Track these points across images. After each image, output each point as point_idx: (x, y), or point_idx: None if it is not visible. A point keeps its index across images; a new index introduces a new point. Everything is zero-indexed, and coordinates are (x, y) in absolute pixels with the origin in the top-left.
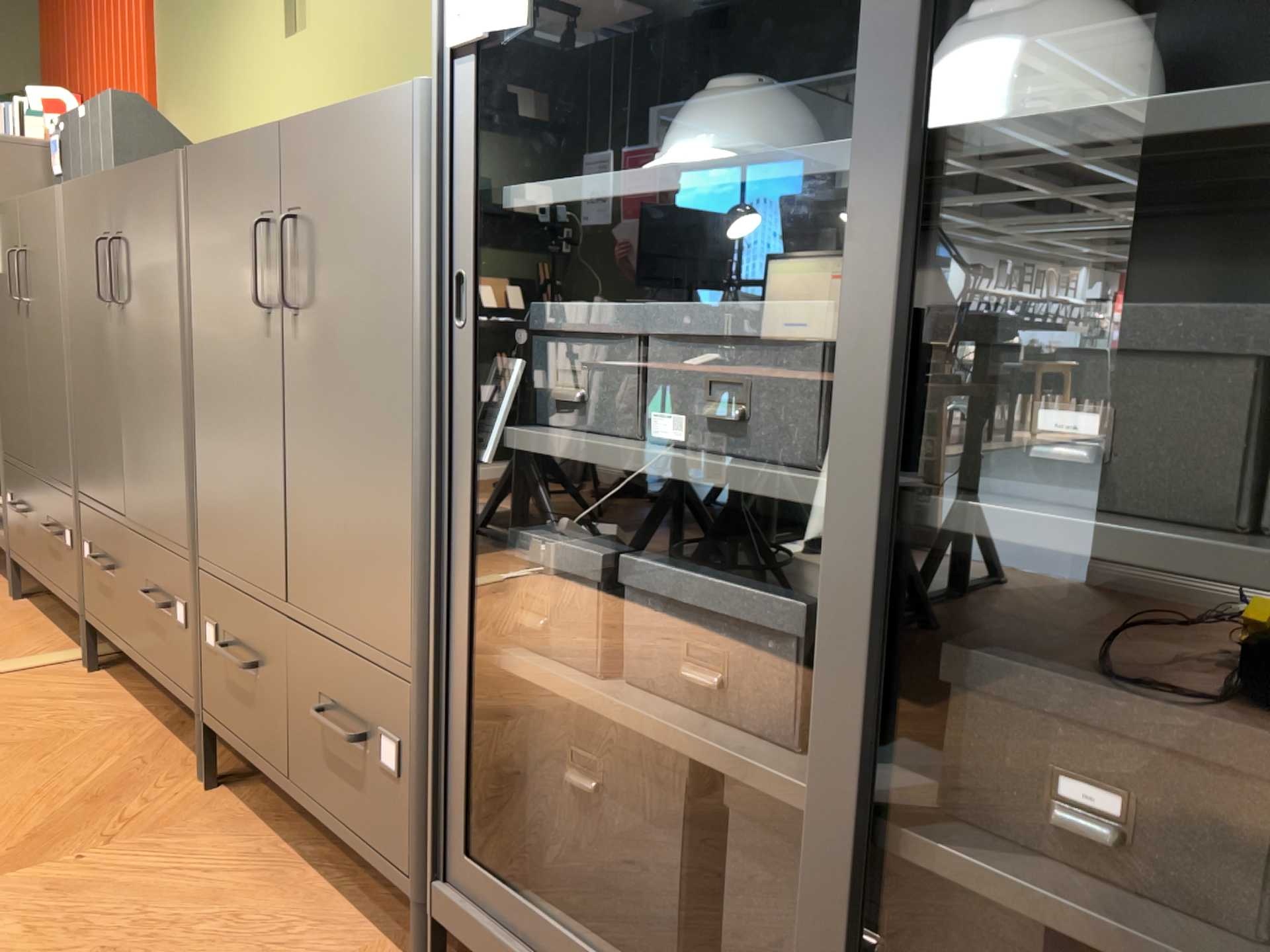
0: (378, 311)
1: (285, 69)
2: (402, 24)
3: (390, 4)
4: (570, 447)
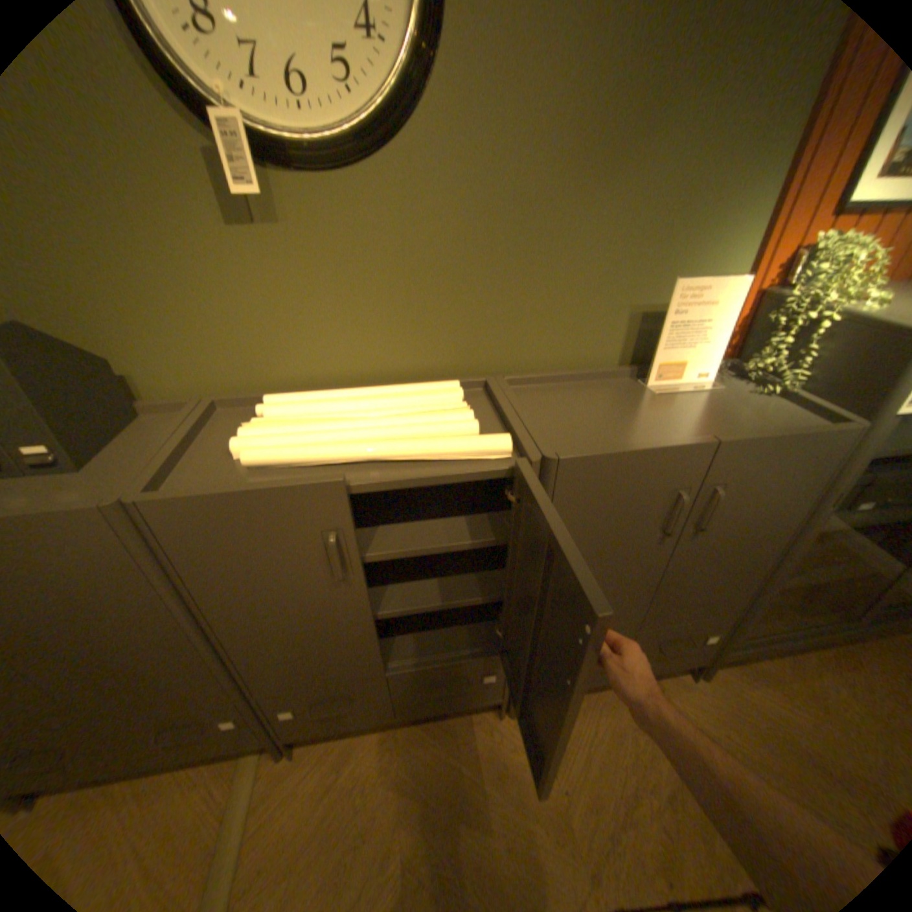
0: (782, 516)
1: (233, 256)
2: (469, 249)
3: (448, 226)
4: (839, 526)
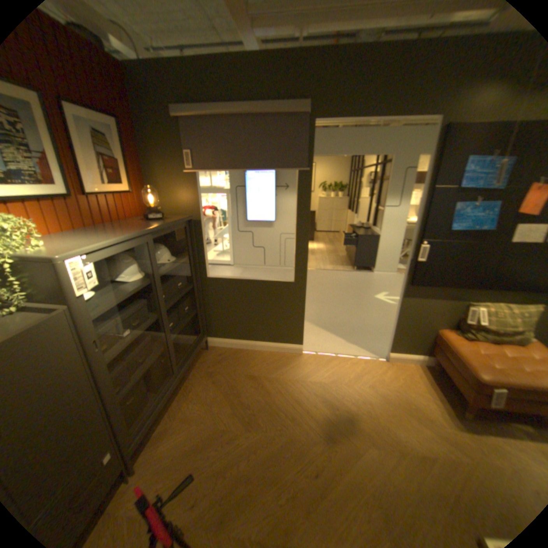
0: (65, 374)
1: None
2: None
3: None
4: (118, 350)
